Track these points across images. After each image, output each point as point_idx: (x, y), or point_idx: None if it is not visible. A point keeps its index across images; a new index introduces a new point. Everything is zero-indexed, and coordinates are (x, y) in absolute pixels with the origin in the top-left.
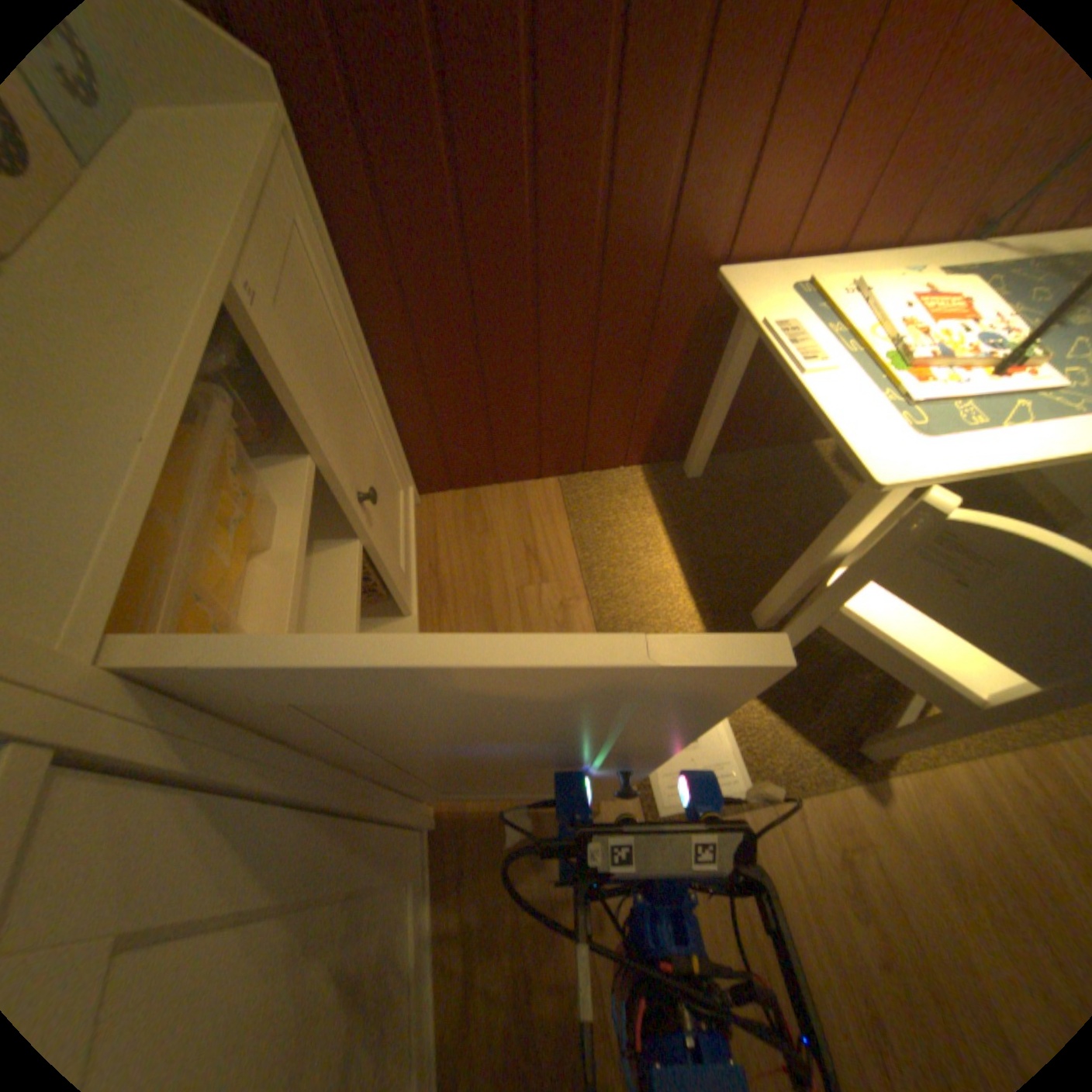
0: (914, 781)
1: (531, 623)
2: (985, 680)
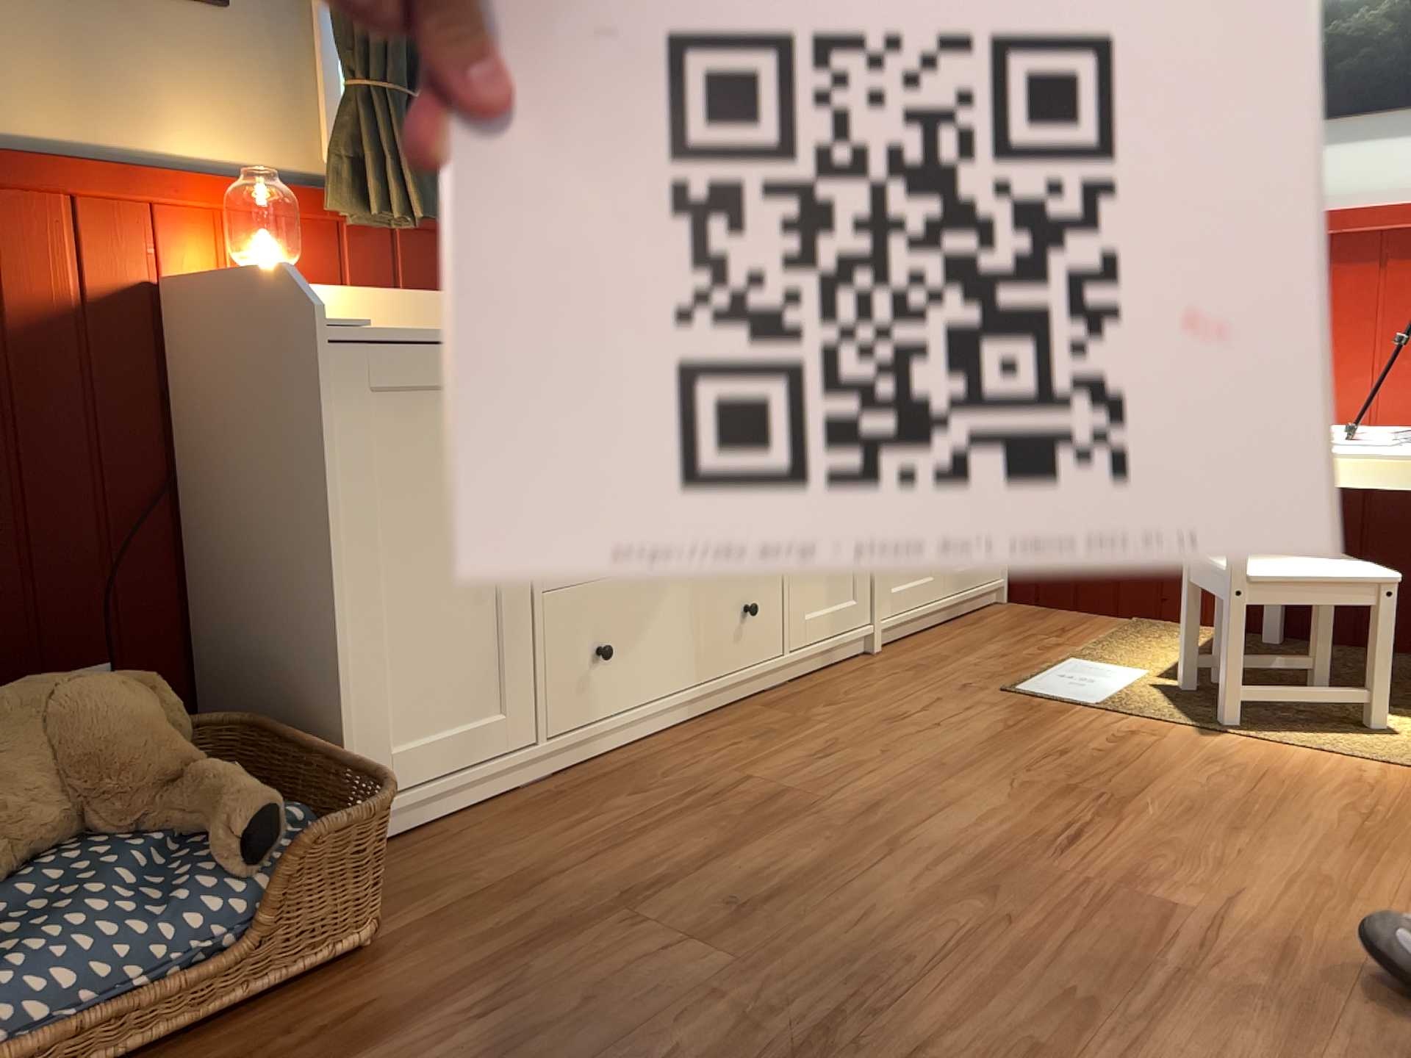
0: (1251, 740)
1: (1024, 642)
2: (1249, 570)
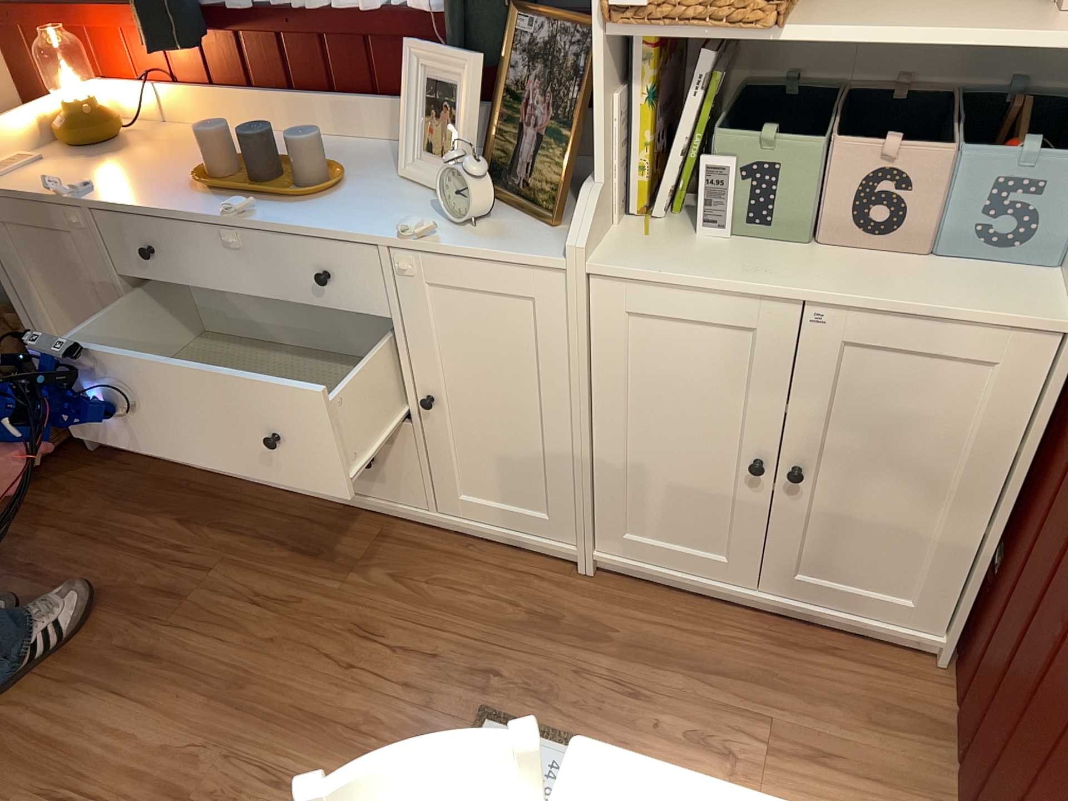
0: None
1: (714, 705)
2: None
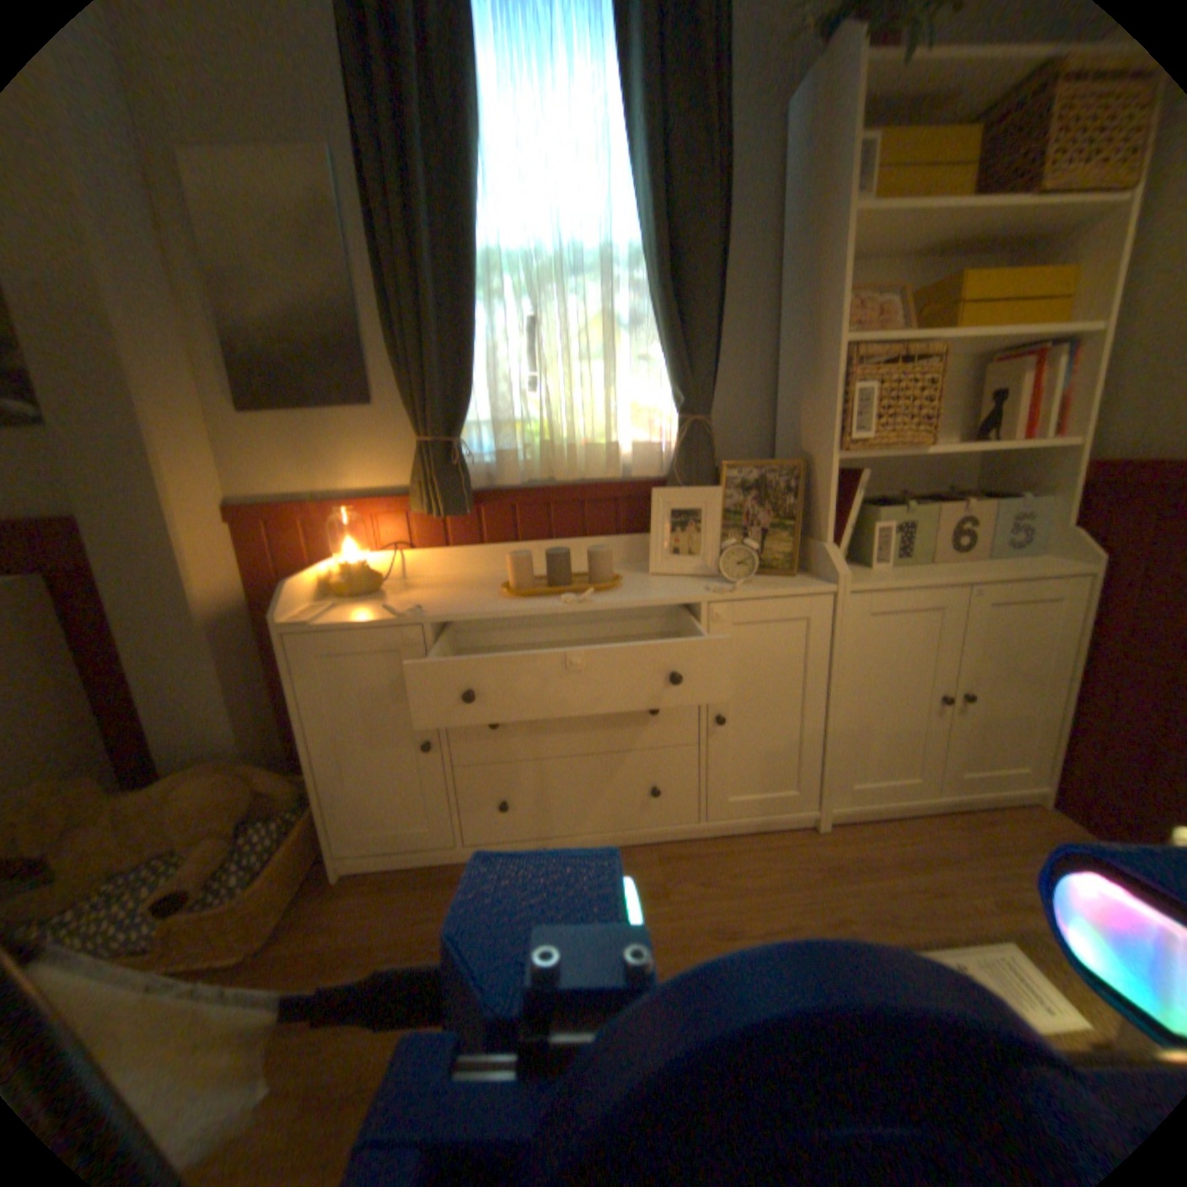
0: None
1: (993, 886)
2: None
